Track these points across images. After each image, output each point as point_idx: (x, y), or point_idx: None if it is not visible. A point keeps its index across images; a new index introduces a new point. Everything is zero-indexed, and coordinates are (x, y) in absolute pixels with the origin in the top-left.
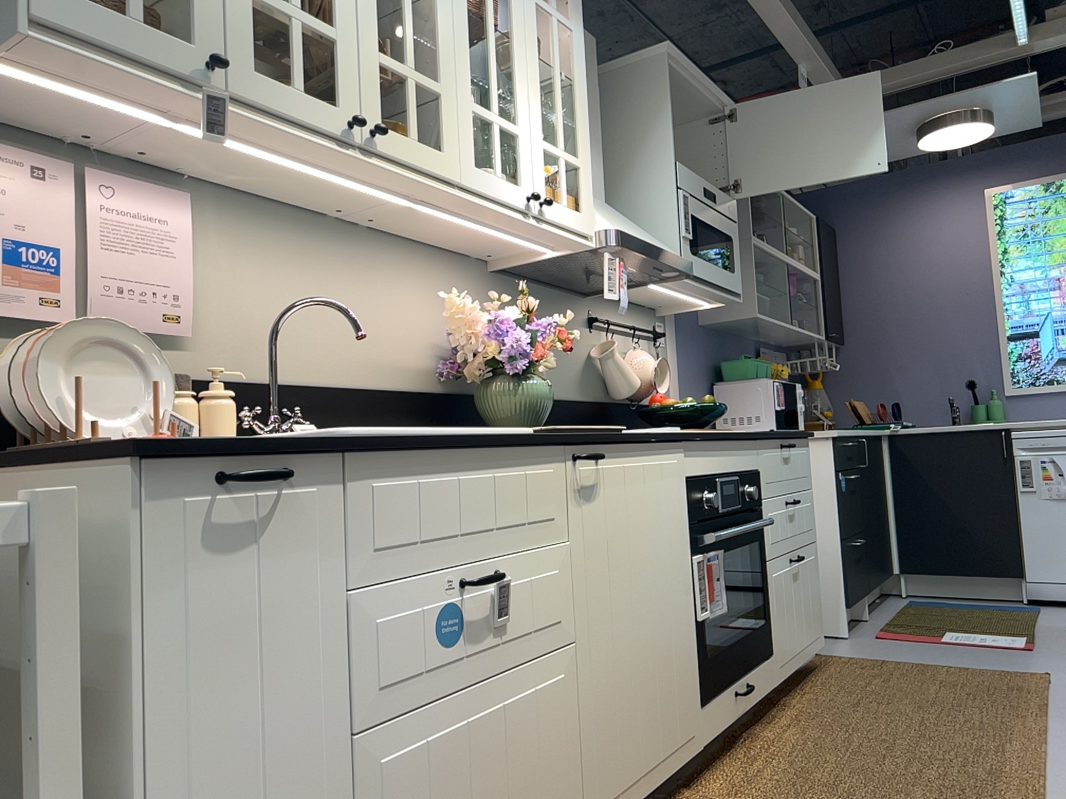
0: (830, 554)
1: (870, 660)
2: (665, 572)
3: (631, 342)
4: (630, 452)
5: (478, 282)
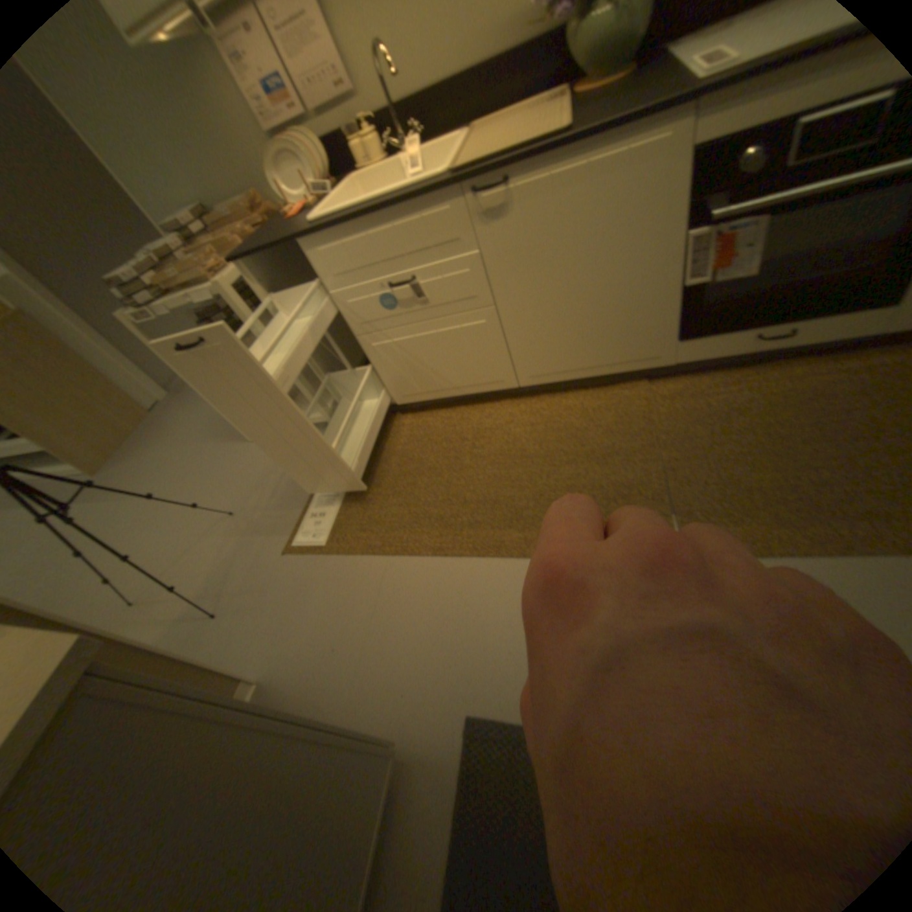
0: None
1: None
2: (623, 252)
3: None
4: (562, 156)
5: None
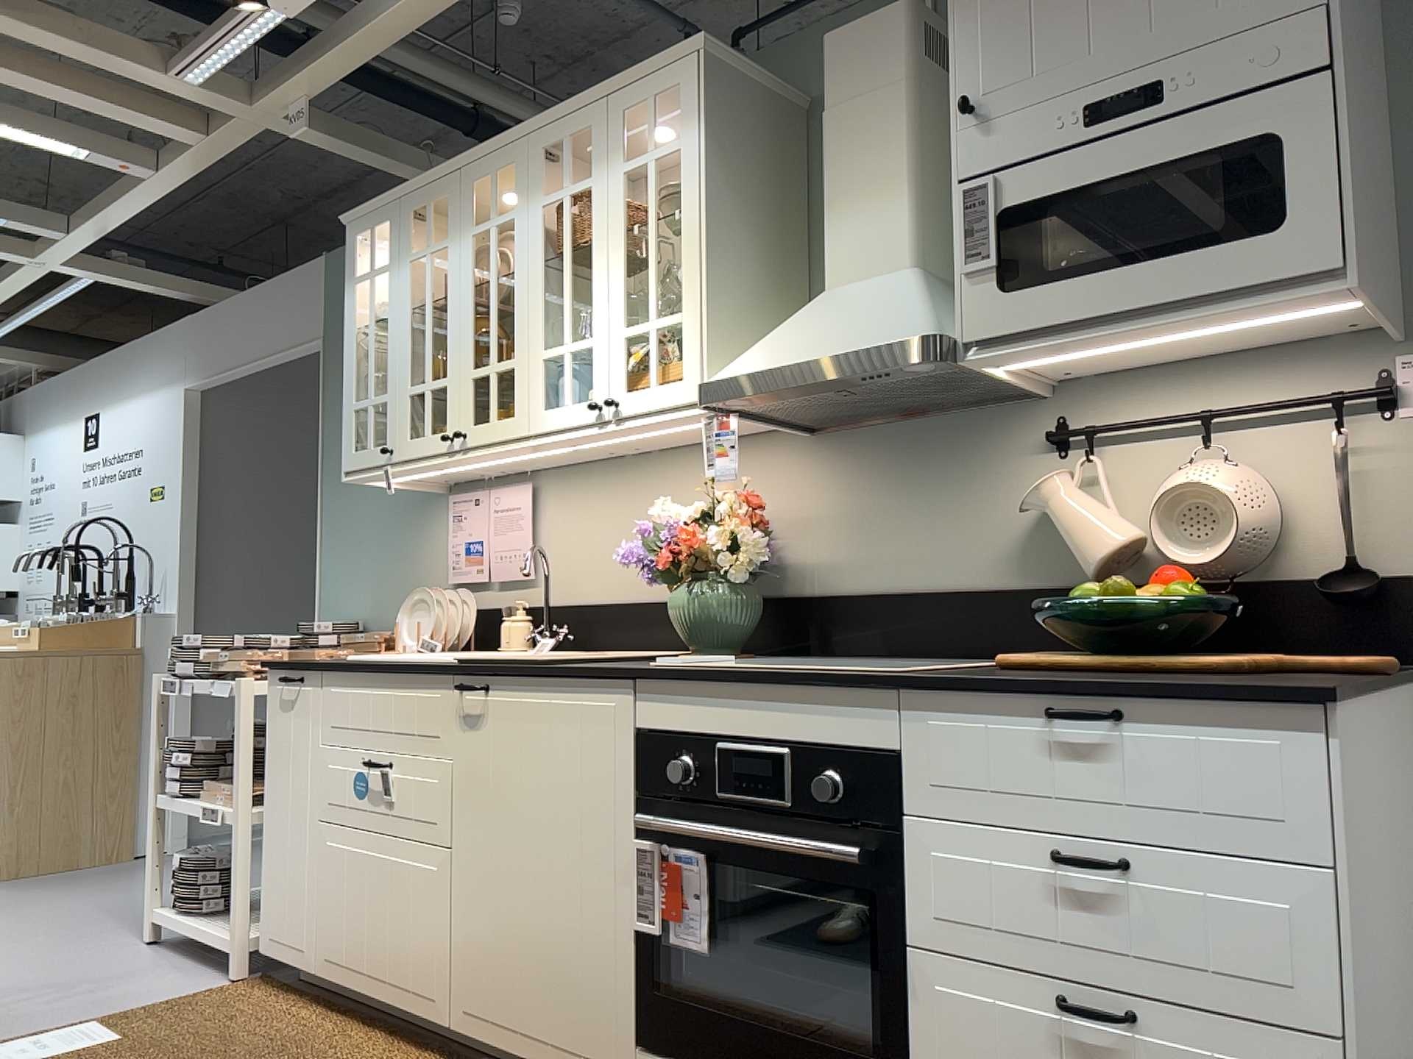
0: None
1: None
2: (572, 836)
3: (1215, 445)
4: (529, 687)
5: (789, 456)
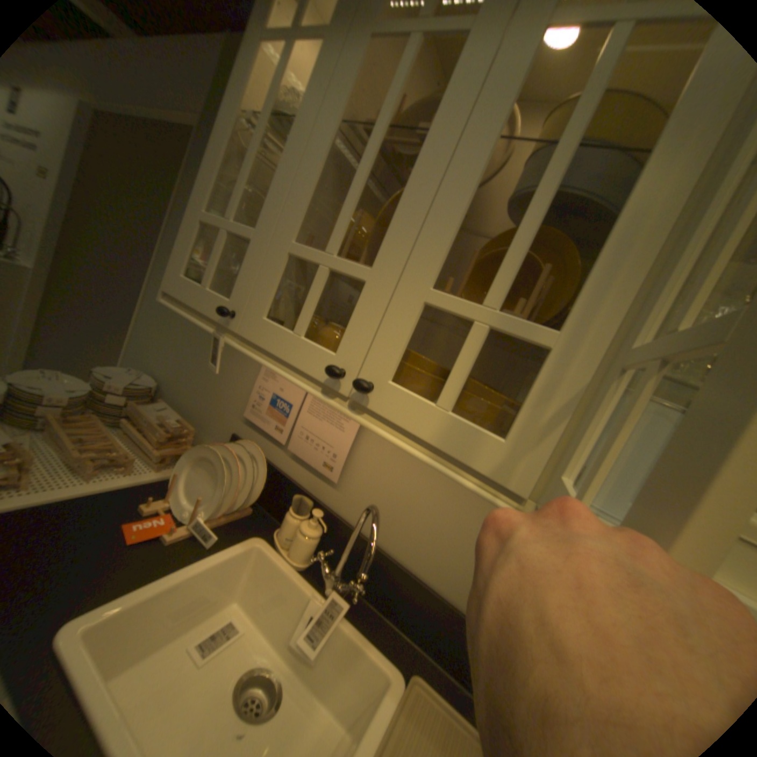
0: None
1: None
2: None
3: None
4: None
5: None
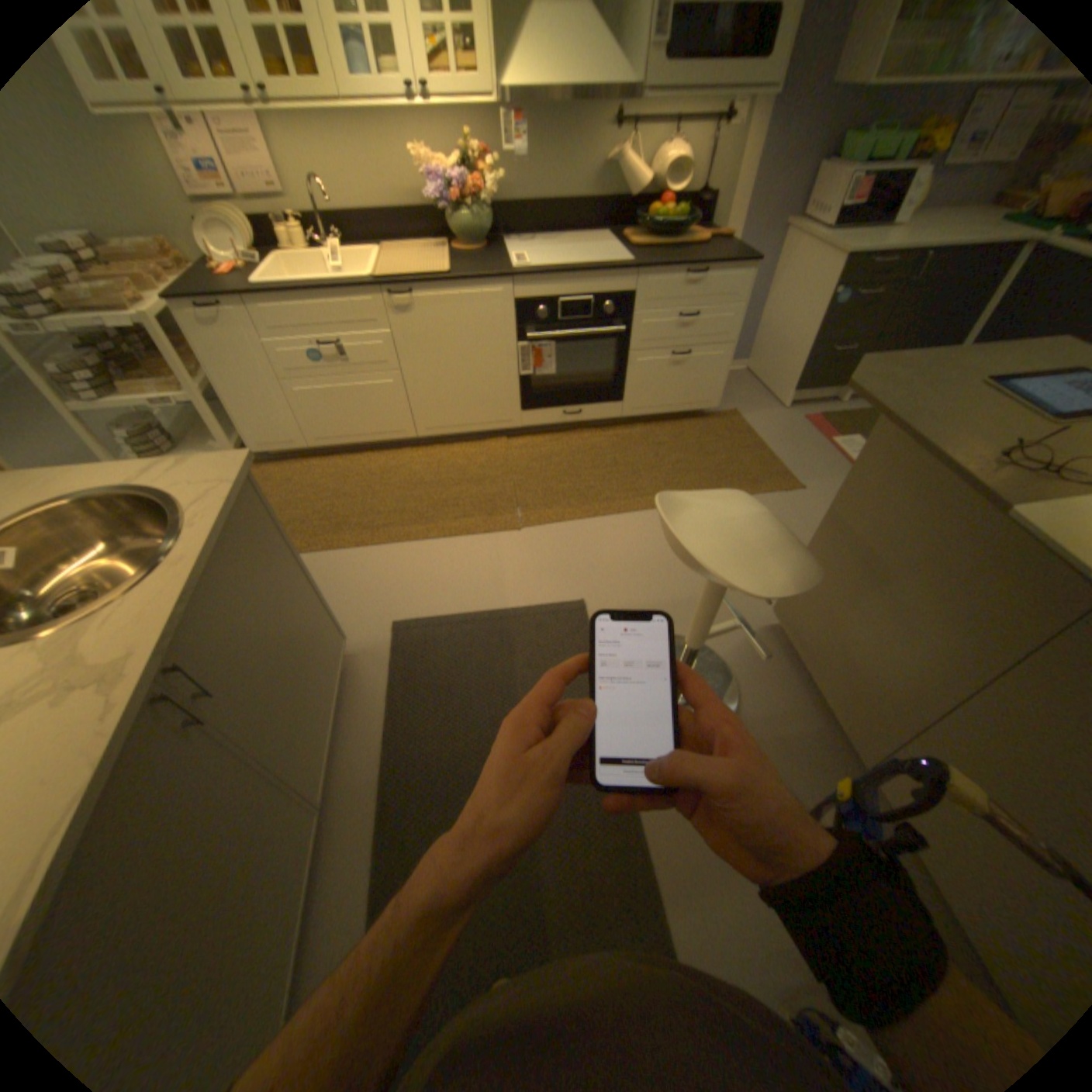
0: (804, 350)
1: (745, 428)
2: (483, 349)
3: (677, 131)
4: (445, 288)
5: (477, 112)
